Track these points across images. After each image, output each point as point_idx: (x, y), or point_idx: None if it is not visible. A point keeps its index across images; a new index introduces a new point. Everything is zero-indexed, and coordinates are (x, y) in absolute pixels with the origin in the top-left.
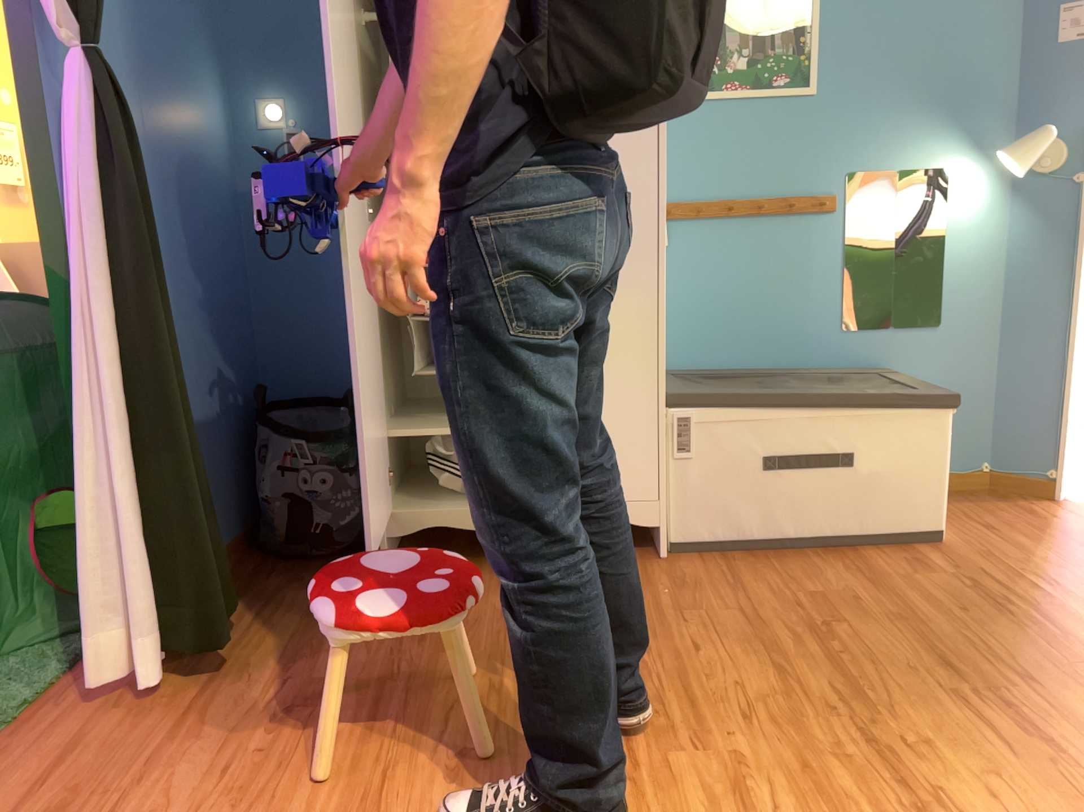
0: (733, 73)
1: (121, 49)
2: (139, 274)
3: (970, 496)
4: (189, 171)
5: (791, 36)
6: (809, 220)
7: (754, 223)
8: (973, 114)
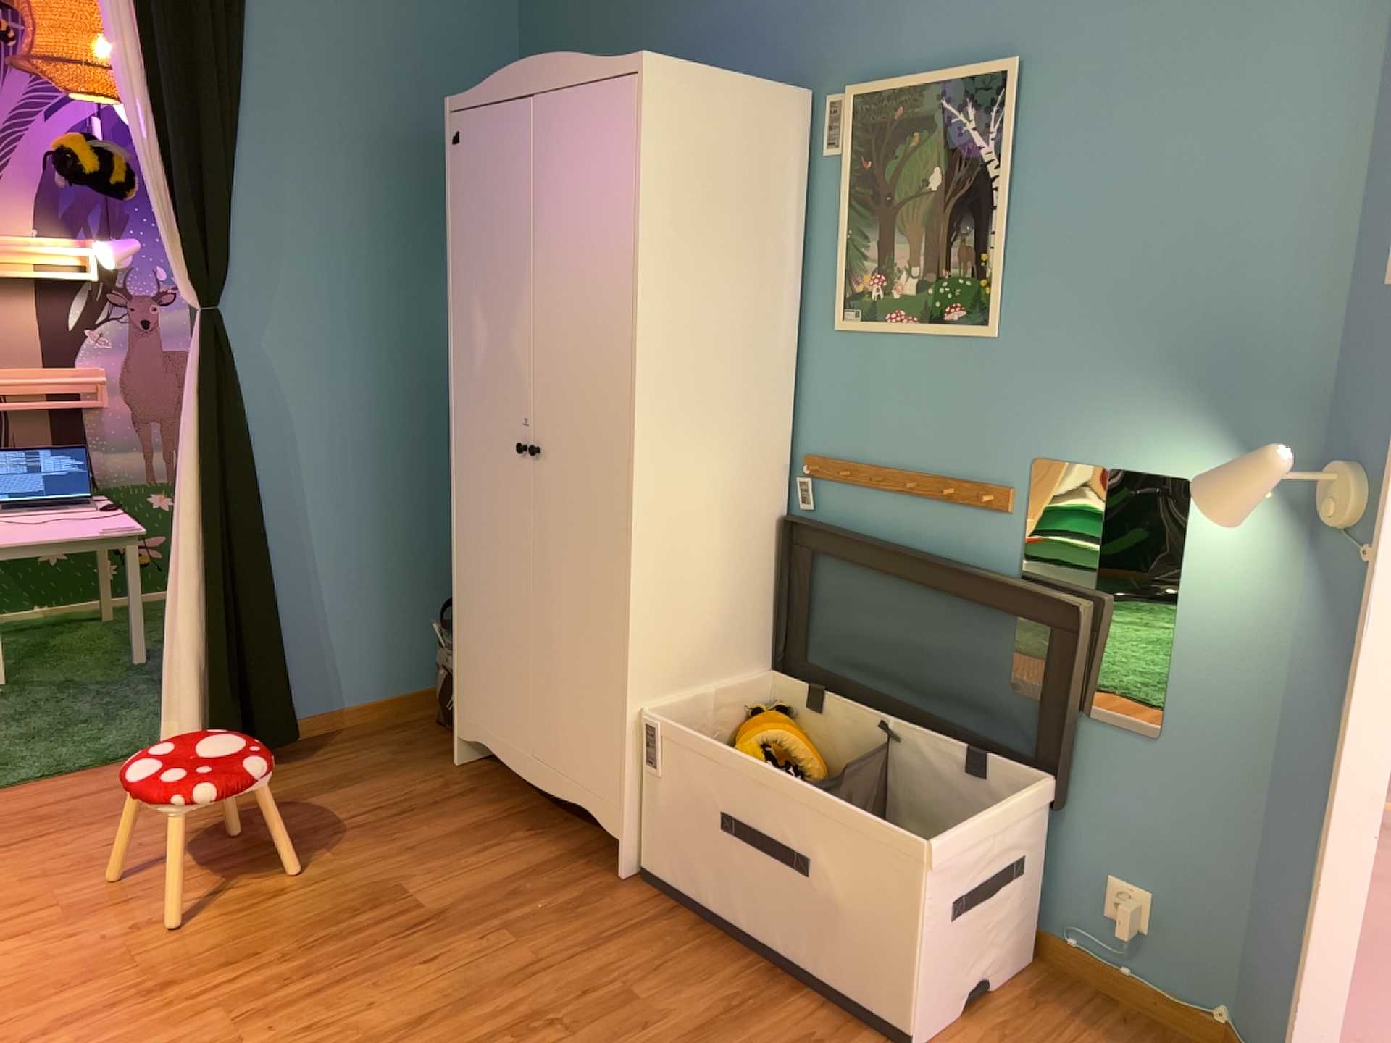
0: (899, 298)
1: (321, 281)
2: (220, 470)
3: (1155, 1041)
4: (414, 367)
5: (970, 250)
6: (978, 517)
7: (911, 504)
8: (1242, 395)
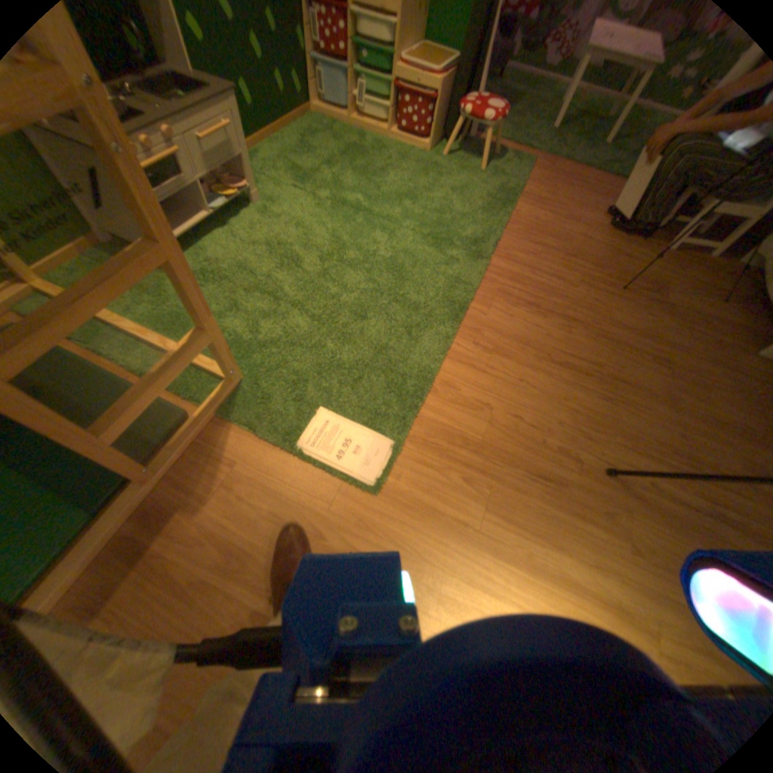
0: None
1: None
2: None
3: None
4: None
5: None
6: None
7: None
8: None
